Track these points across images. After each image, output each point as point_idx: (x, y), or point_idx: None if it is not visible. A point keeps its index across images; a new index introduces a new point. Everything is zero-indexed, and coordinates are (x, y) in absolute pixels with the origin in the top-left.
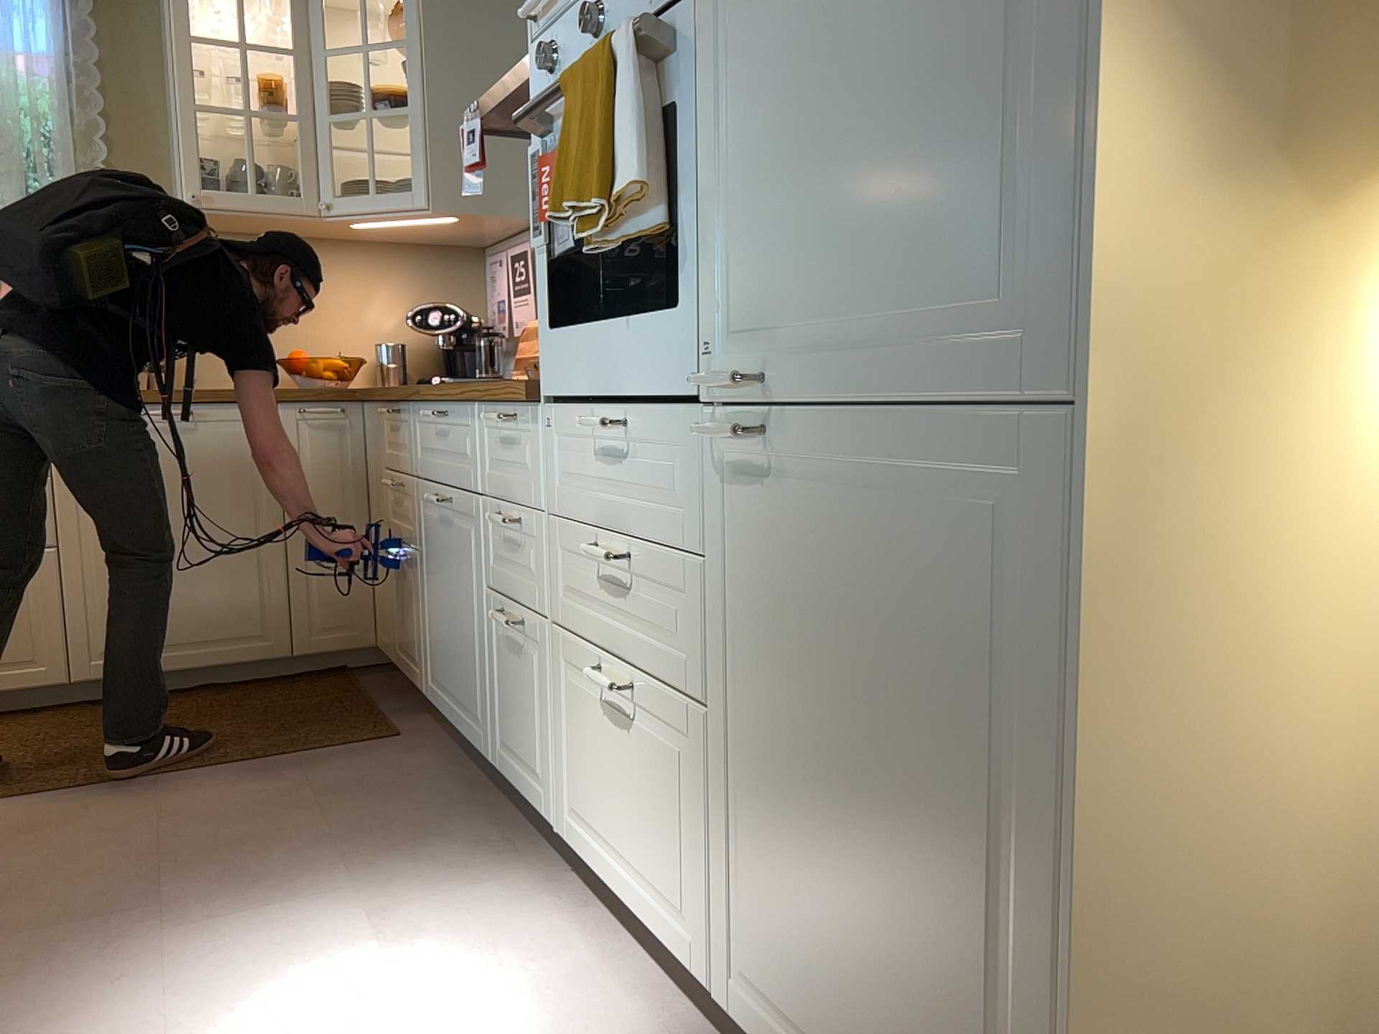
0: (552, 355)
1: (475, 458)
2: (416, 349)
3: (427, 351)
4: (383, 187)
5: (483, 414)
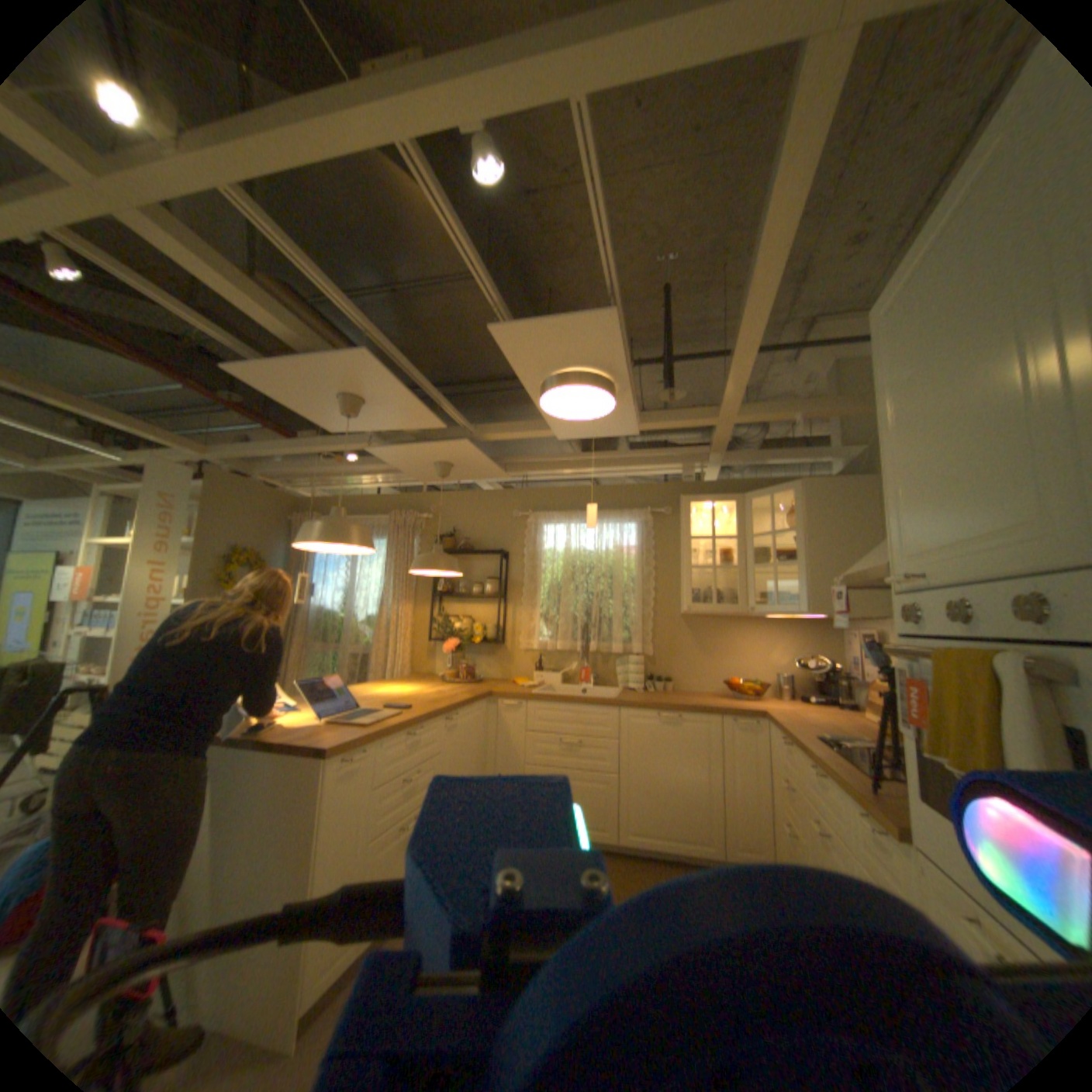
0: (917, 820)
1: (847, 827)
2: (800, 677)
3: (807, 679)
4: (781, 596)
5: (854, 805)
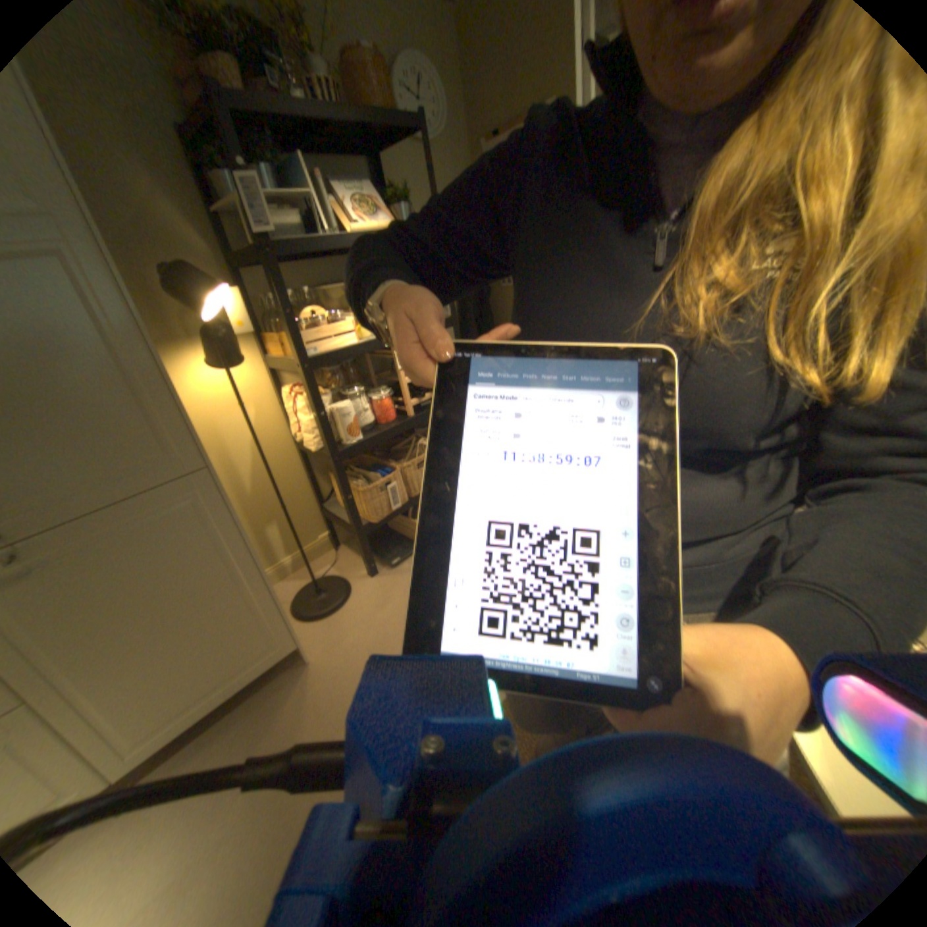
0: None
1: None
2: None
3: None
4: None
5: None
